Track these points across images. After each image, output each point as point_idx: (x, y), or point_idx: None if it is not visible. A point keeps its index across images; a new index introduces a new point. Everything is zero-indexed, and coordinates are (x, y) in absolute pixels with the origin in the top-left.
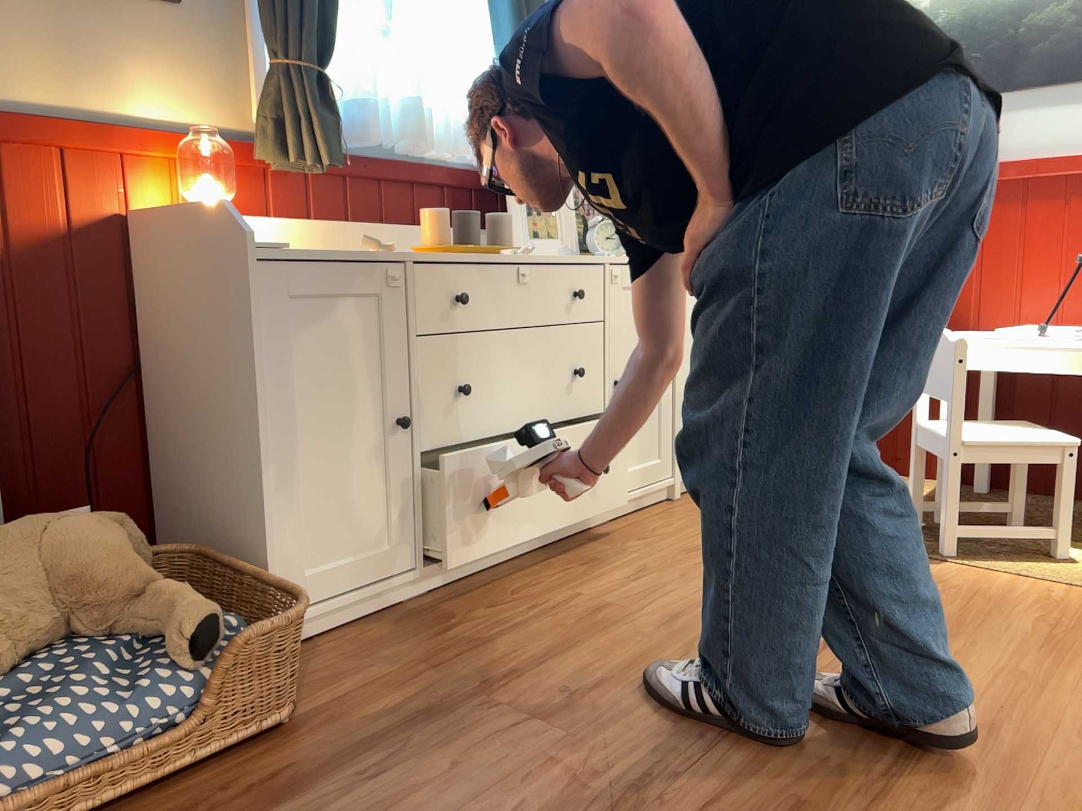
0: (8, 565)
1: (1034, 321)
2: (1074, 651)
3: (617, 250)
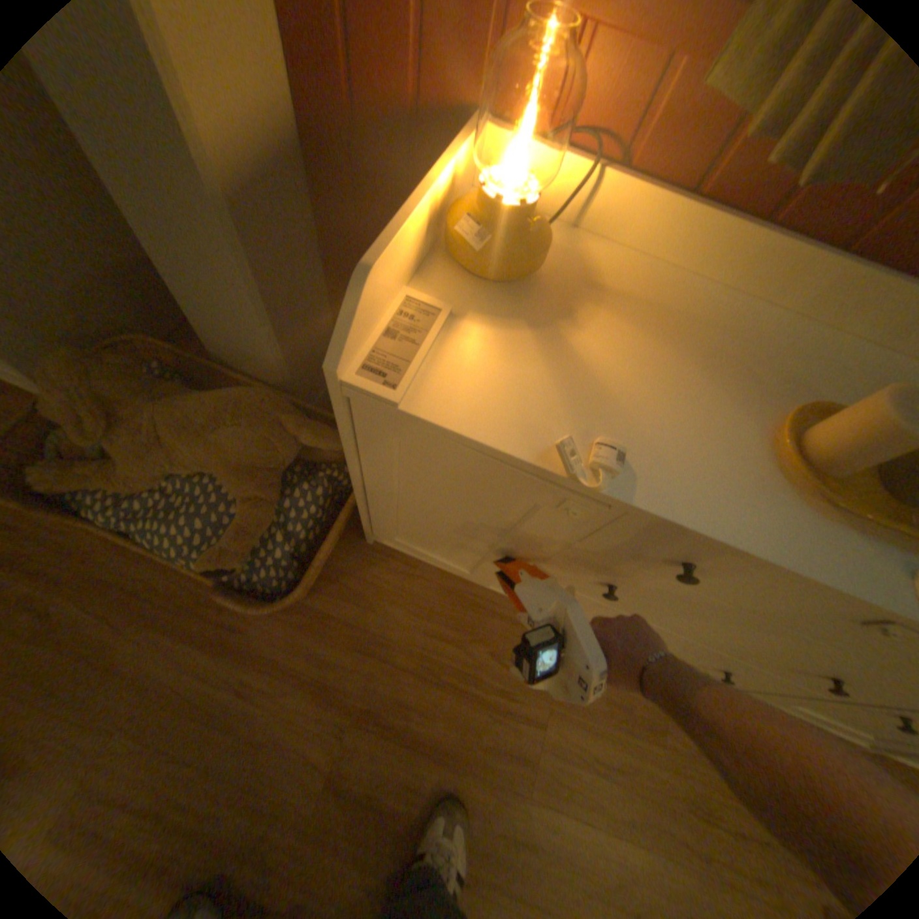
0: (197, 435)
1: None
2: None
3: None
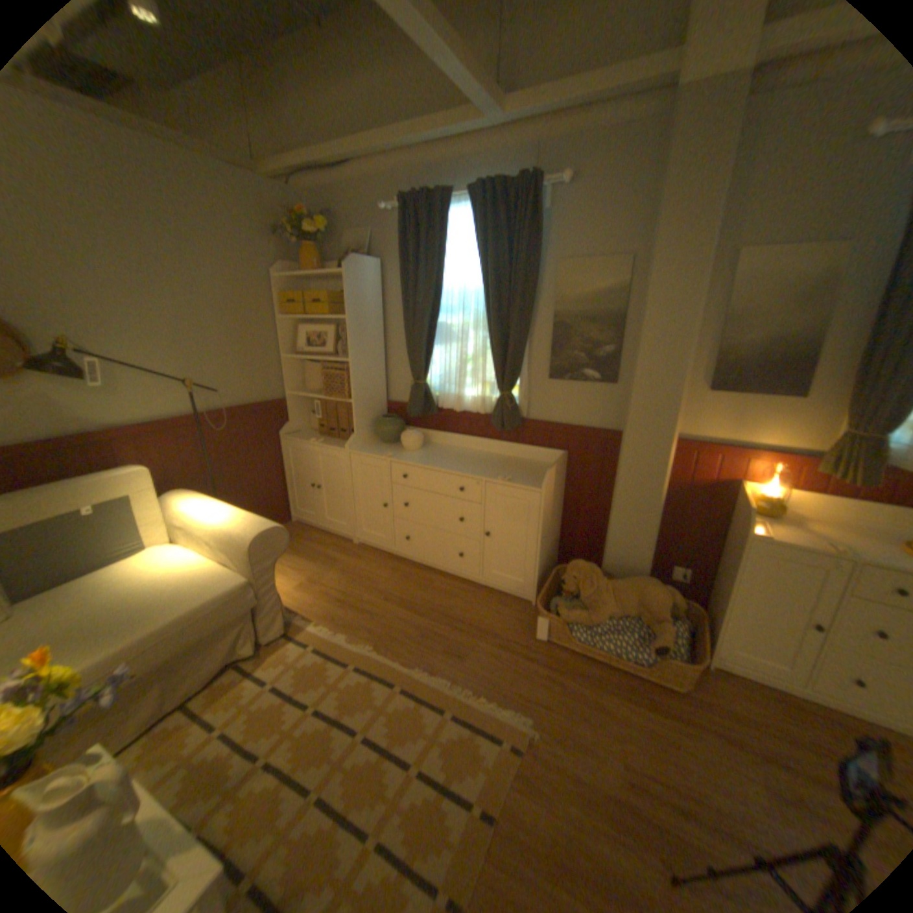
0: (633, 591)
1: None
2: None
3: None
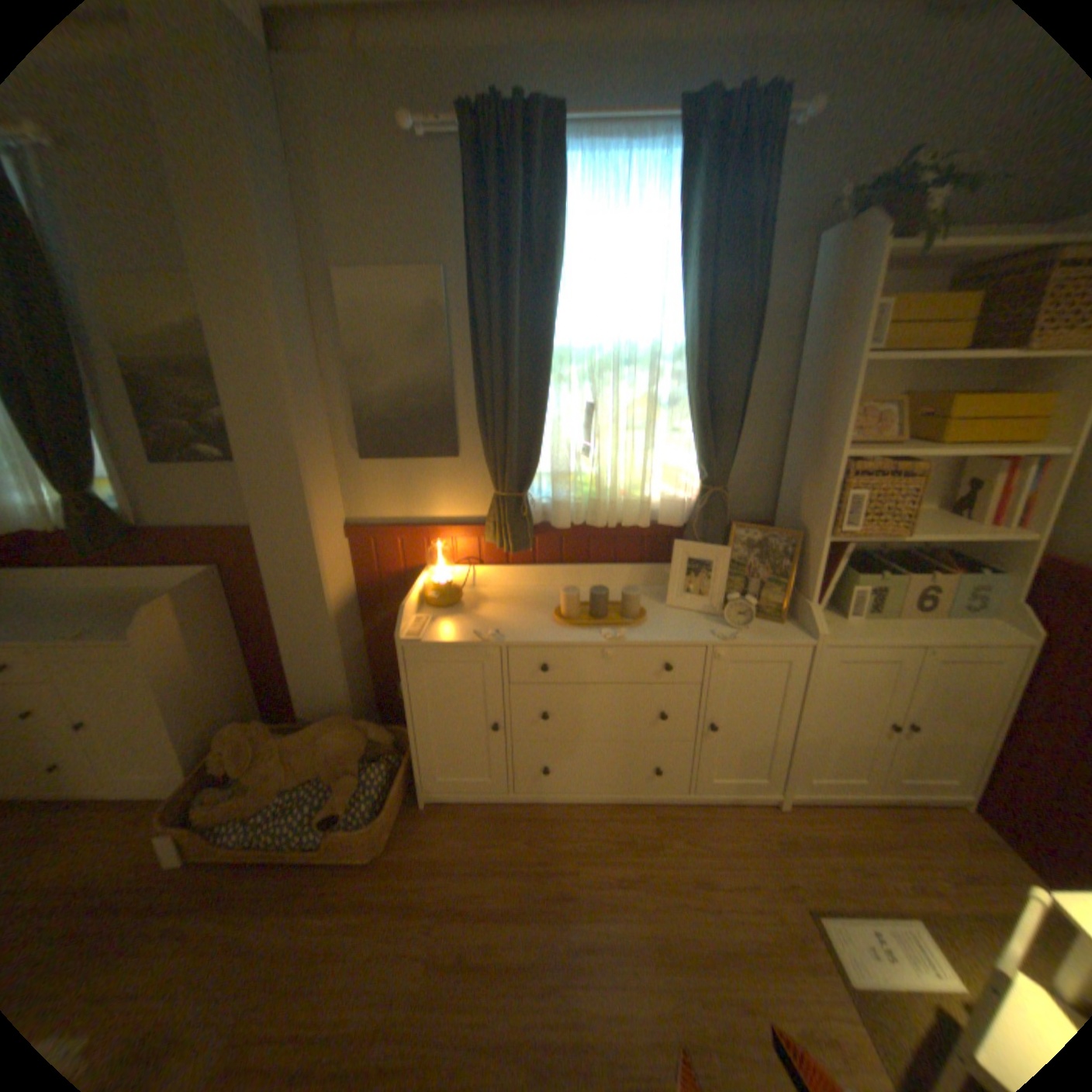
0: (306, 747)
1: None
2: None
3: (745, 626)
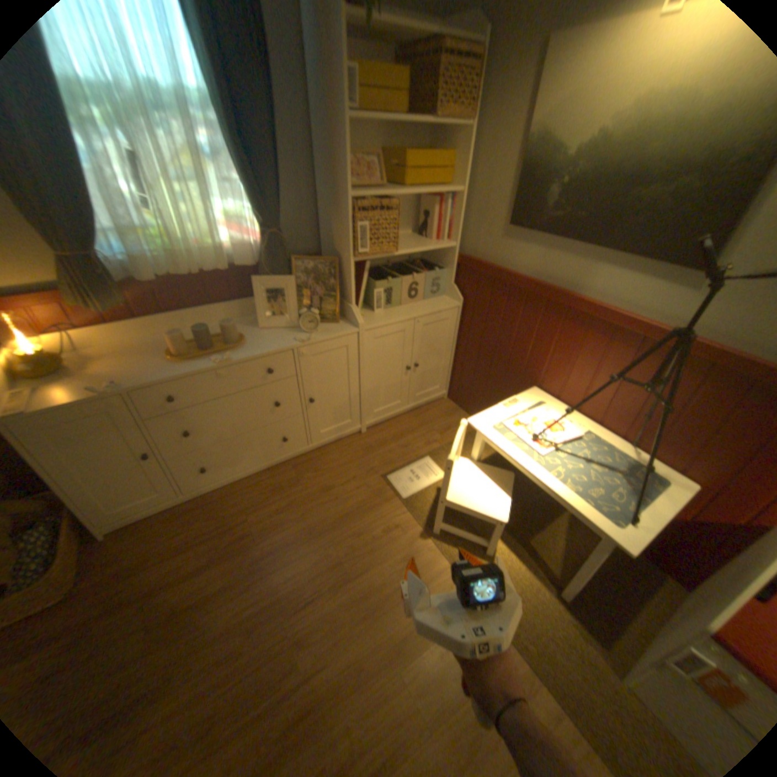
0: None
1: (569, 399)
2: (406, 656)
3: (314, 330)
